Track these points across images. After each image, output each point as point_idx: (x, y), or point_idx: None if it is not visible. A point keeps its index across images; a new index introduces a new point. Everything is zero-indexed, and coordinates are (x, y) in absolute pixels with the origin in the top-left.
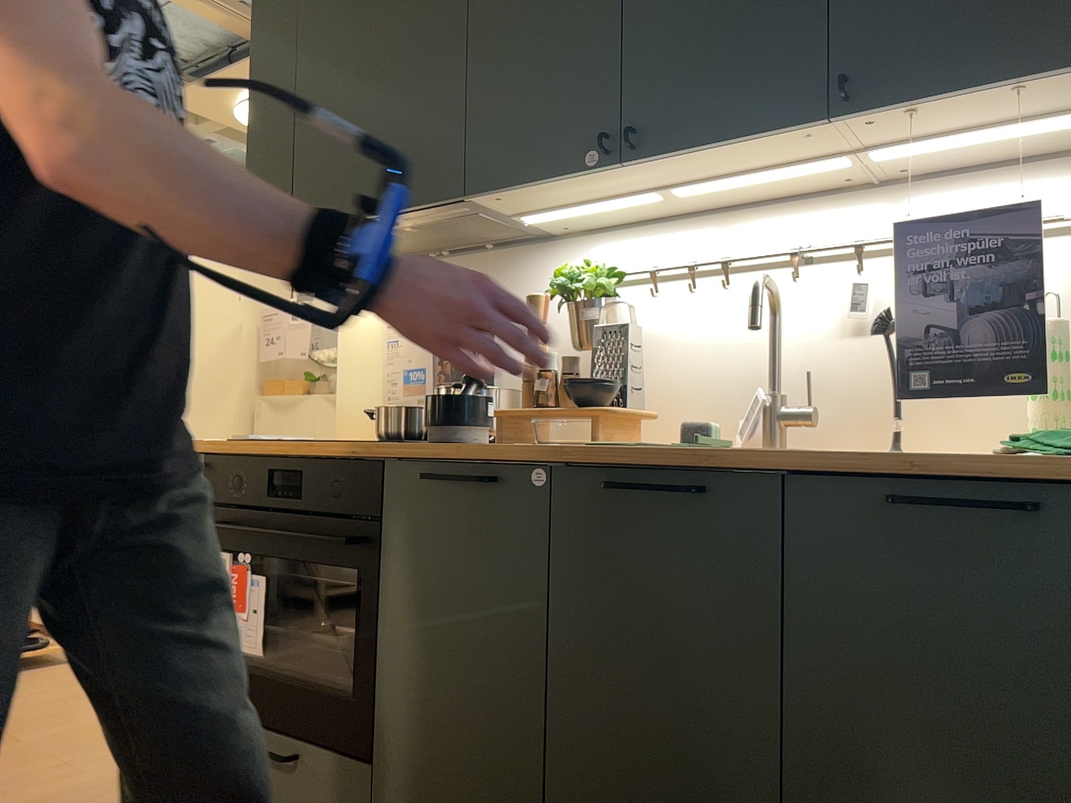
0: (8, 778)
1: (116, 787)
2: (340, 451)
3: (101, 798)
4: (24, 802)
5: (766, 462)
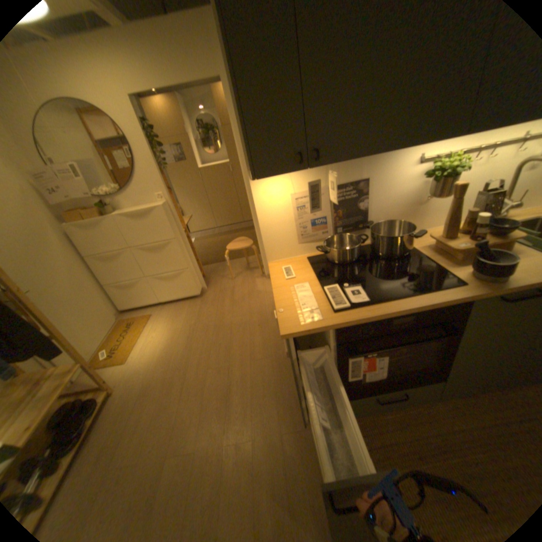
0: (231, 471)
1: (276, 434)
2: (442, 300)
3: (283, 444)
4: (264, 473)
5: None
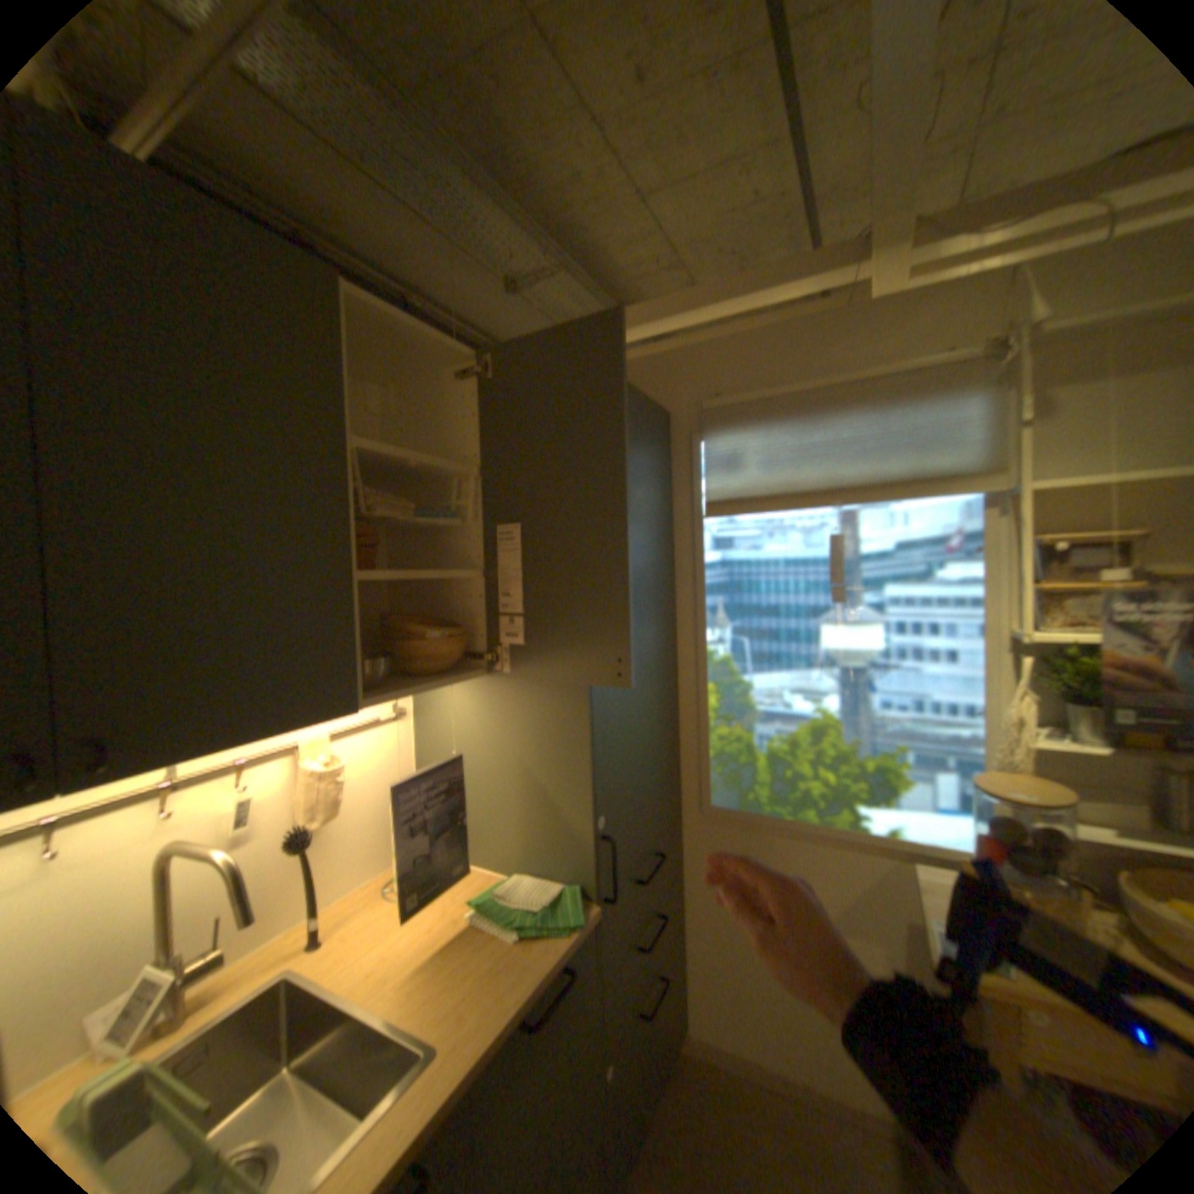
0: None
1: None
2: None
3: None
4: None
5: (465, 1086)
